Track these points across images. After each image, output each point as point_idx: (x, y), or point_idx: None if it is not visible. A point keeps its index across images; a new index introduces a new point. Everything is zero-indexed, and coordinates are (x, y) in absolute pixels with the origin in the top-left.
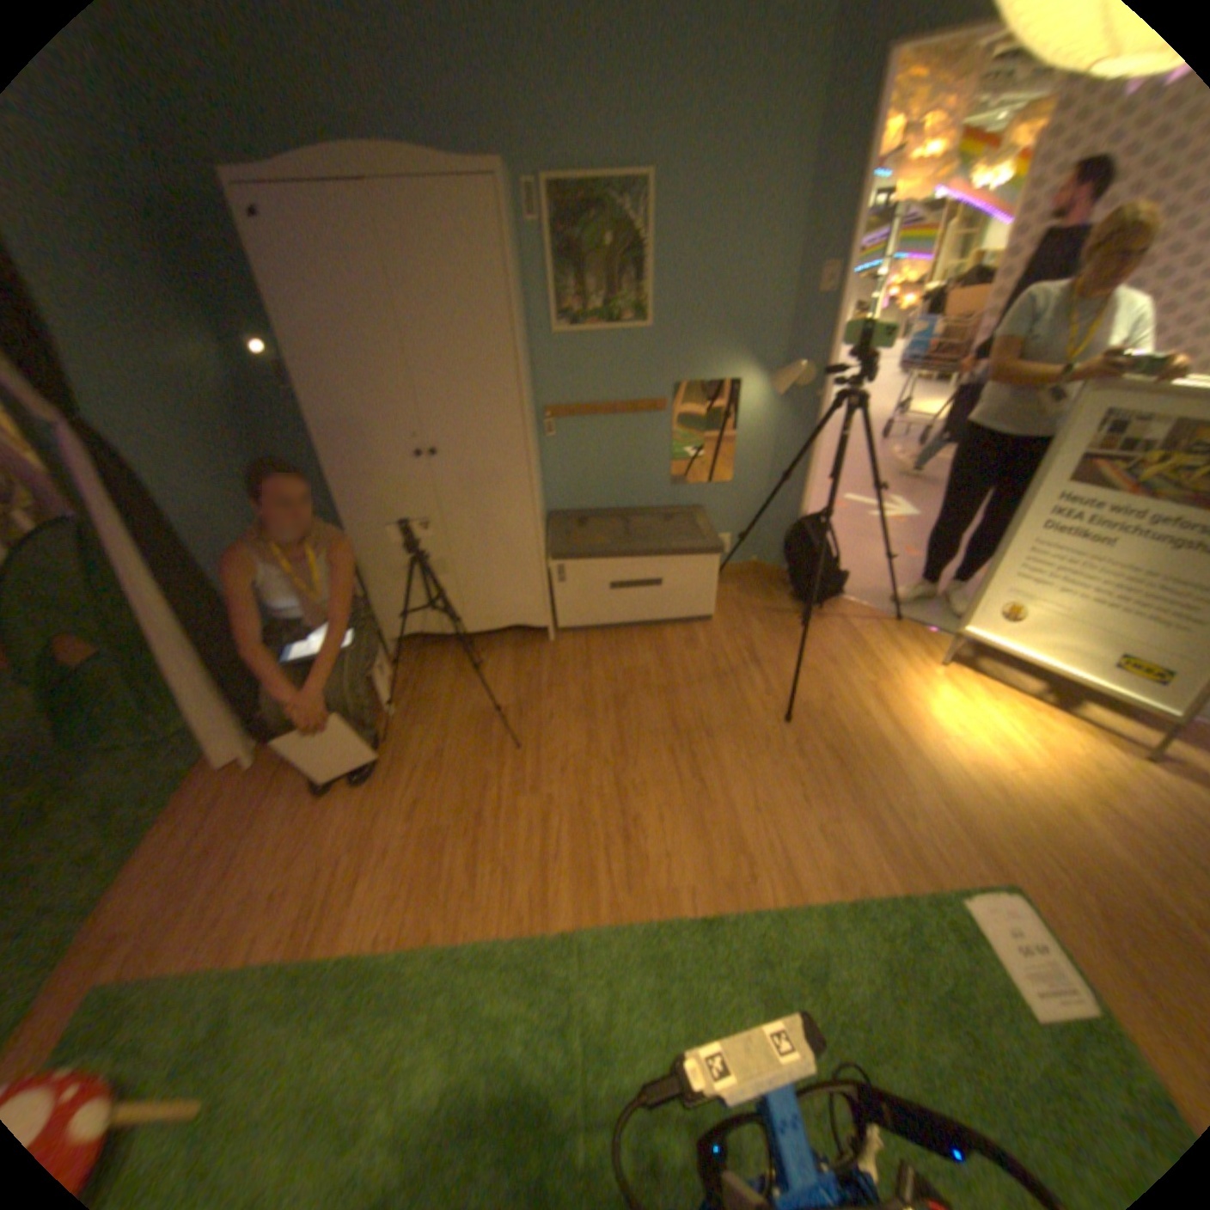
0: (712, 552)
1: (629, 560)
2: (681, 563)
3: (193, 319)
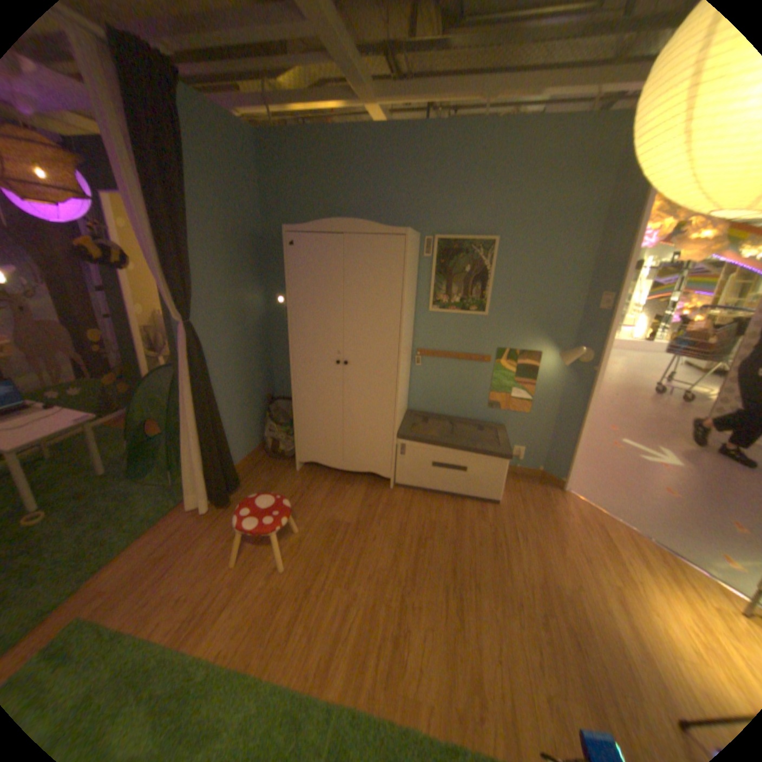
0: (506, 455)
1: (448, 448)
2: (483, 458)
3: (255, 283)
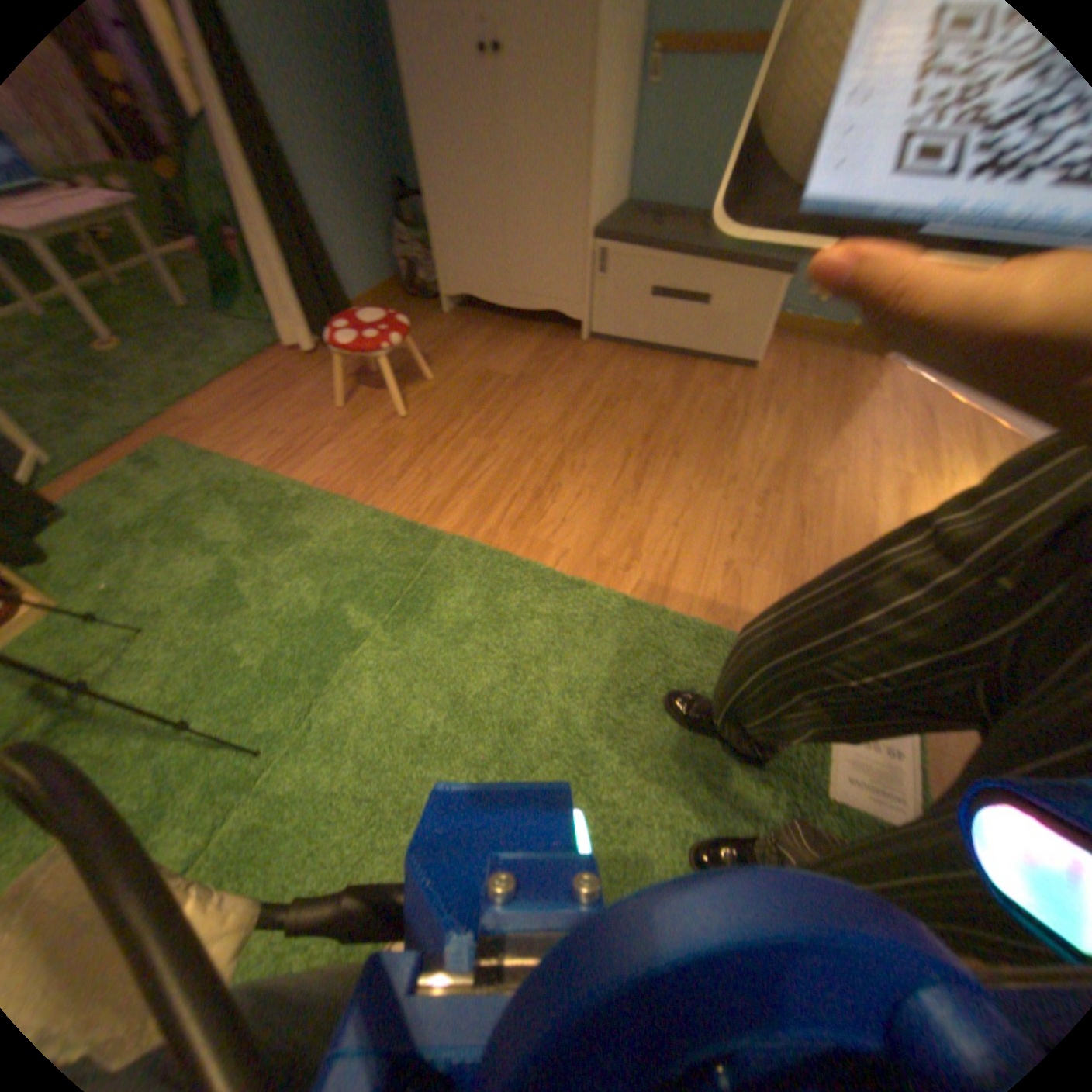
0: (784, 266)
1: (682, 256)
2: (742, 274)
3: None
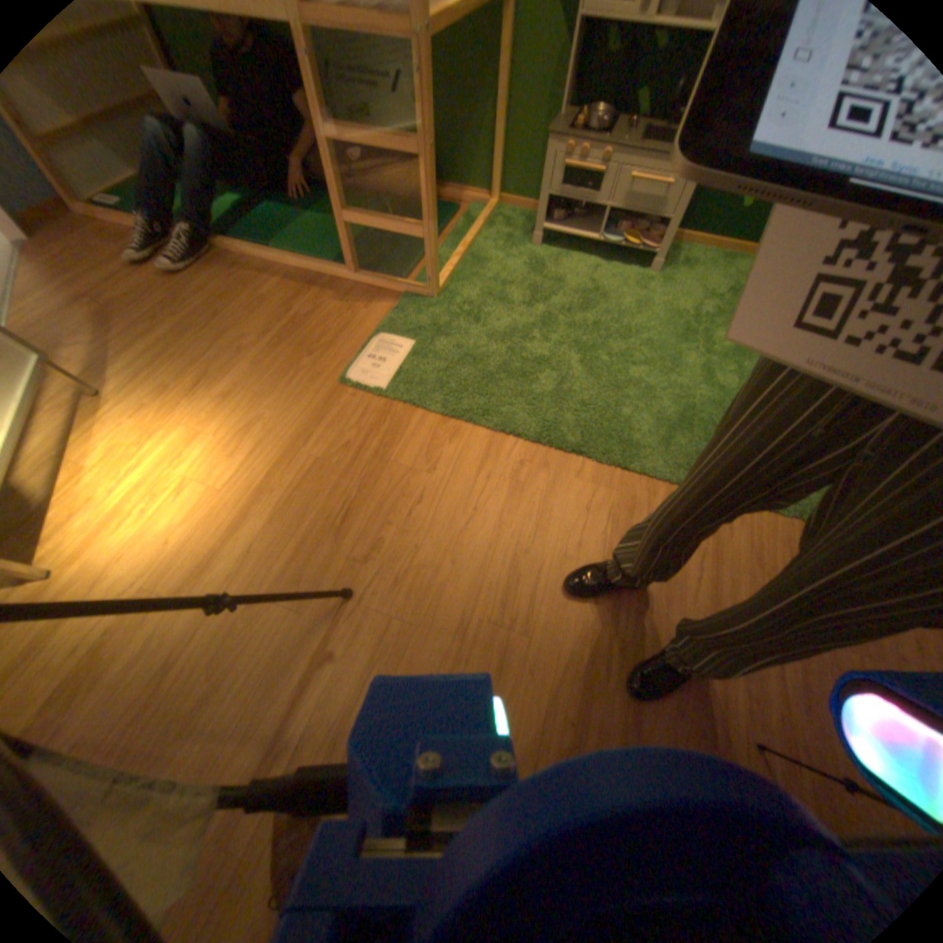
0: None
1: None
2: None
3: None
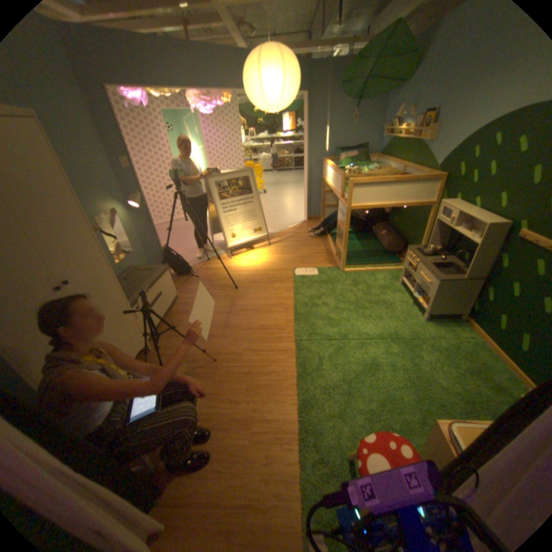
0: (167, 269)
1: (150, 290)
2: (162, 279)
3: None
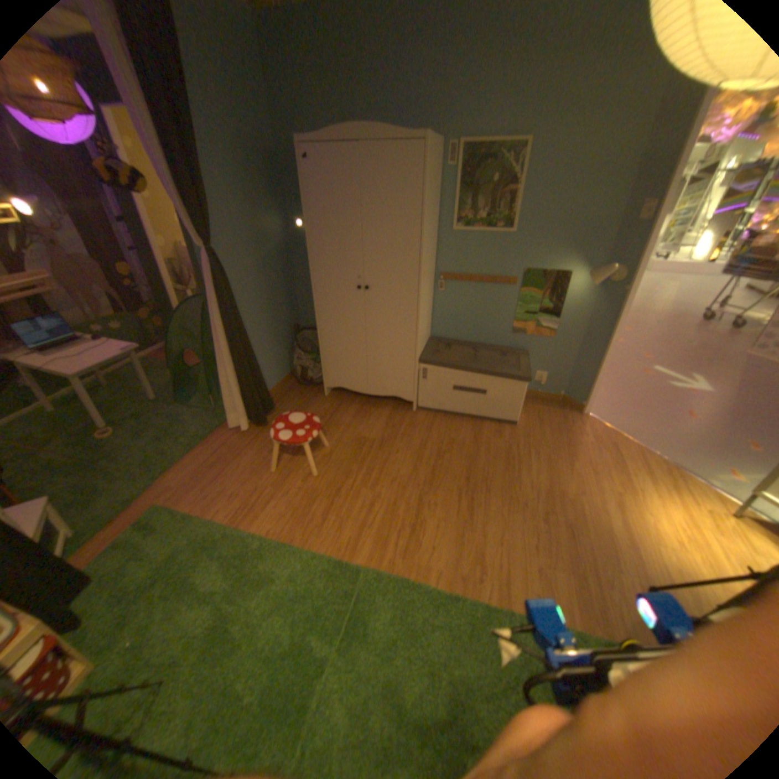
0: (524, 378)
1: (468, 372)
2: (502, 381)
3: (271, 206)
